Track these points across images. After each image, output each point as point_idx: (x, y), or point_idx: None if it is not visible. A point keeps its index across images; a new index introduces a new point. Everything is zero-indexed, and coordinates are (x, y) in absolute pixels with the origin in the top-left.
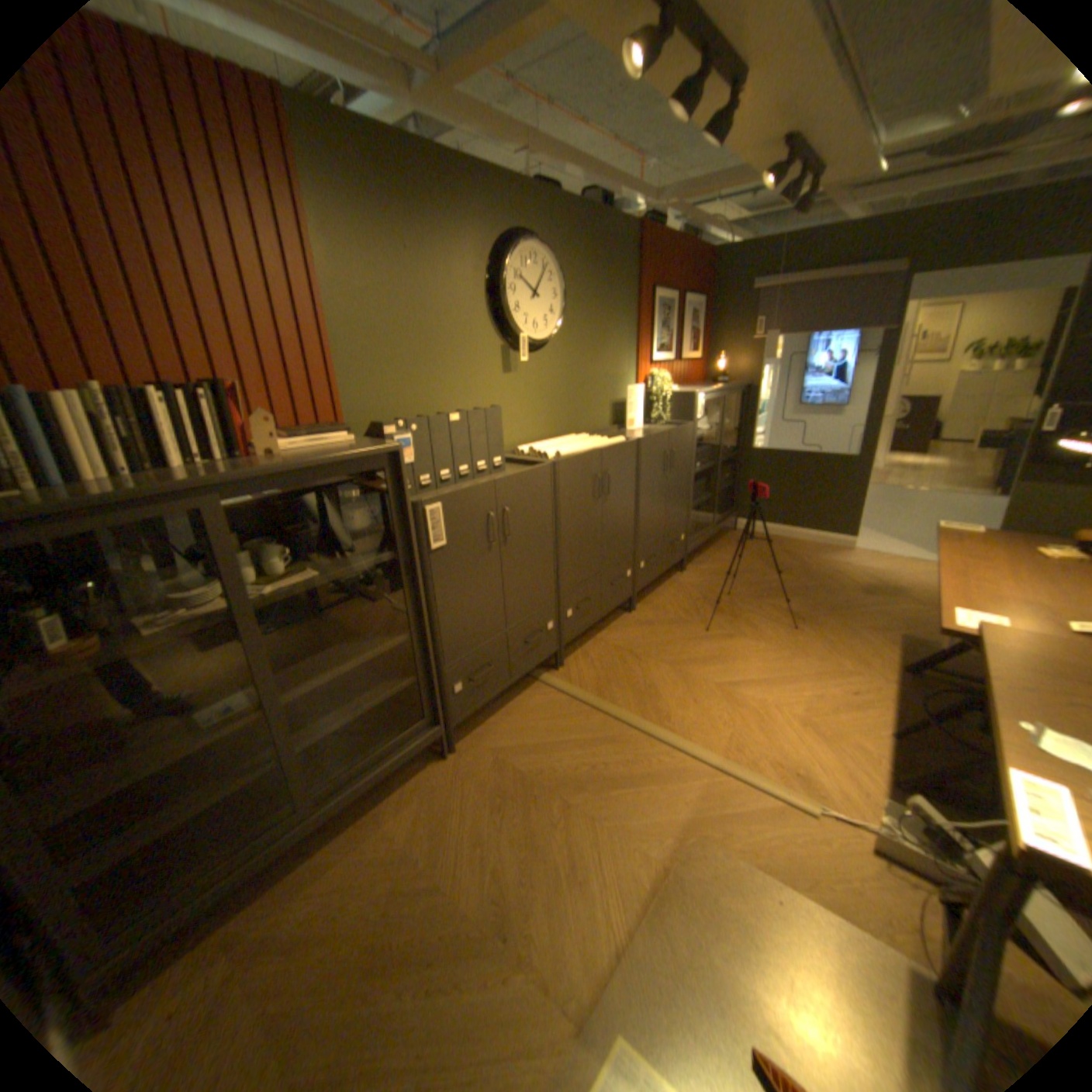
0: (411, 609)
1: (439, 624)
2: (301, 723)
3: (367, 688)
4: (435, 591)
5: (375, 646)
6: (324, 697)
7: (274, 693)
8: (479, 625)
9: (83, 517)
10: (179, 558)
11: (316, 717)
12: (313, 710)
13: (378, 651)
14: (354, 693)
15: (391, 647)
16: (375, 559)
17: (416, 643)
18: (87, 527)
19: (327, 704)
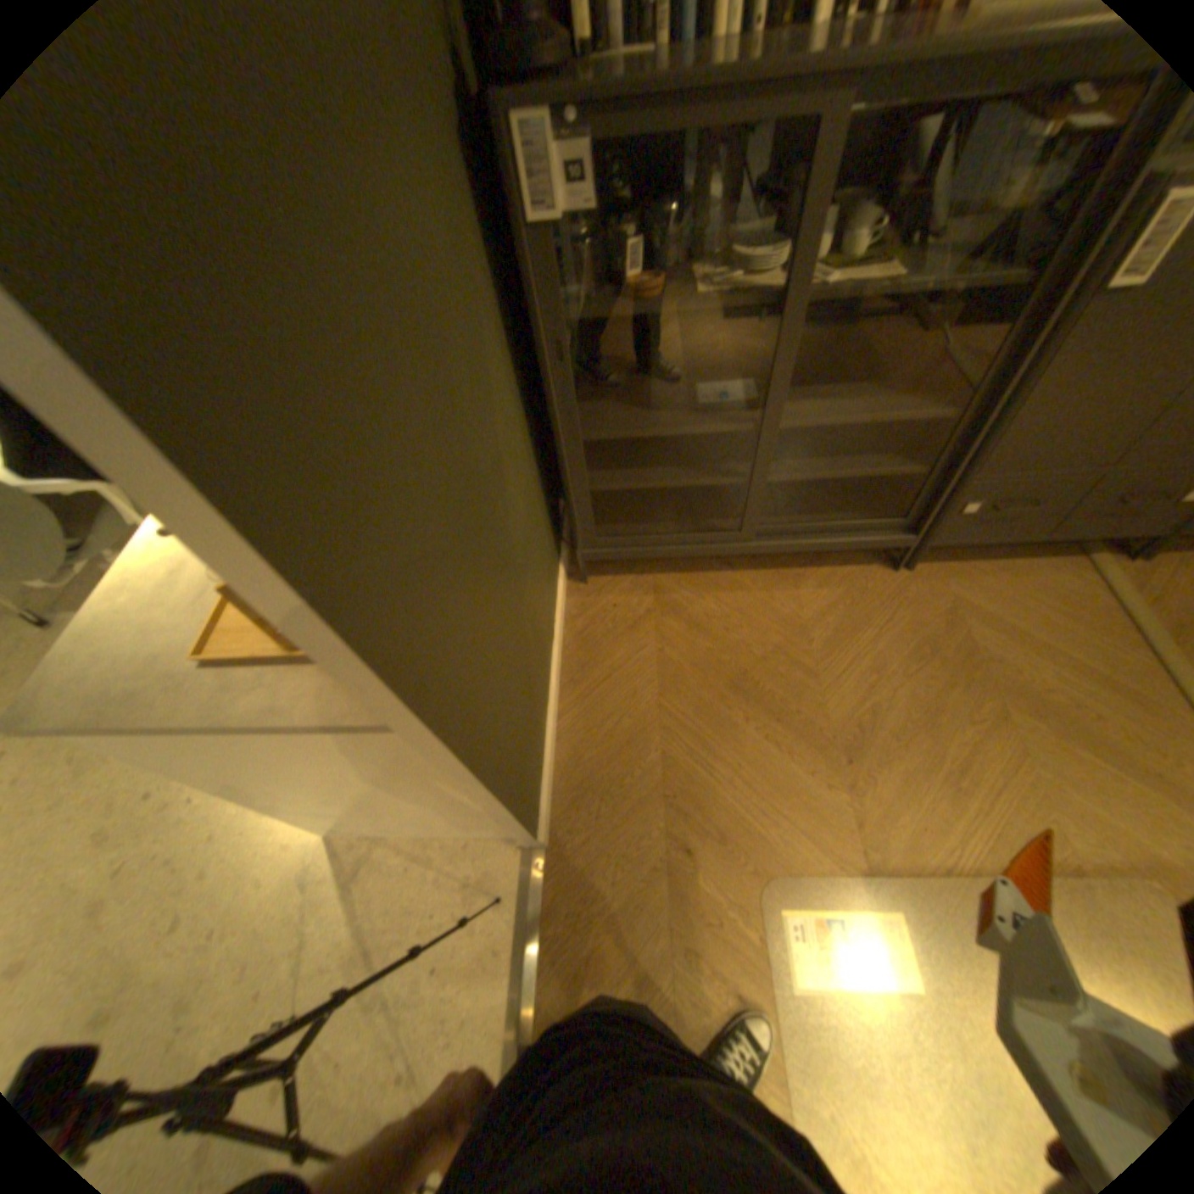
0: (992, 377)
1: (1016, 417)
2: (783, 454)
3: (866, 451)
4: (1051, 363)
5: (909, 406)
6: (816, 437)
7: (778, 413)
8: (1074, 443)
9: (696, 104)
10: (761, 196)
11: (799, 456)
12: (800, 446)
13: (908, 416)
14: (849, 450)
15: (927, 418)
16: (997, 275)
17: (963, 427)
18: (696, 123)
19: (816, 447)
